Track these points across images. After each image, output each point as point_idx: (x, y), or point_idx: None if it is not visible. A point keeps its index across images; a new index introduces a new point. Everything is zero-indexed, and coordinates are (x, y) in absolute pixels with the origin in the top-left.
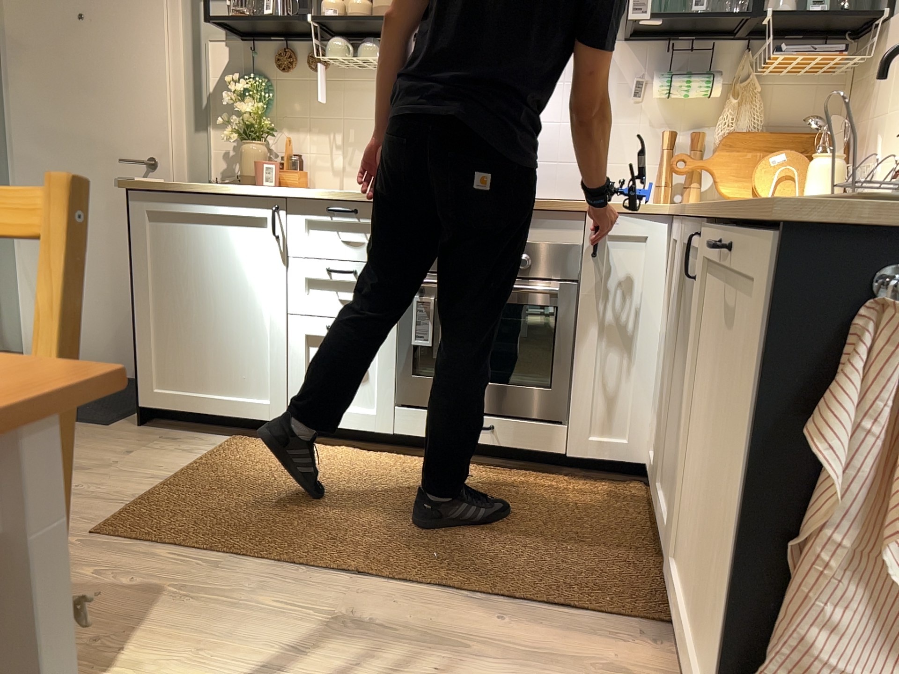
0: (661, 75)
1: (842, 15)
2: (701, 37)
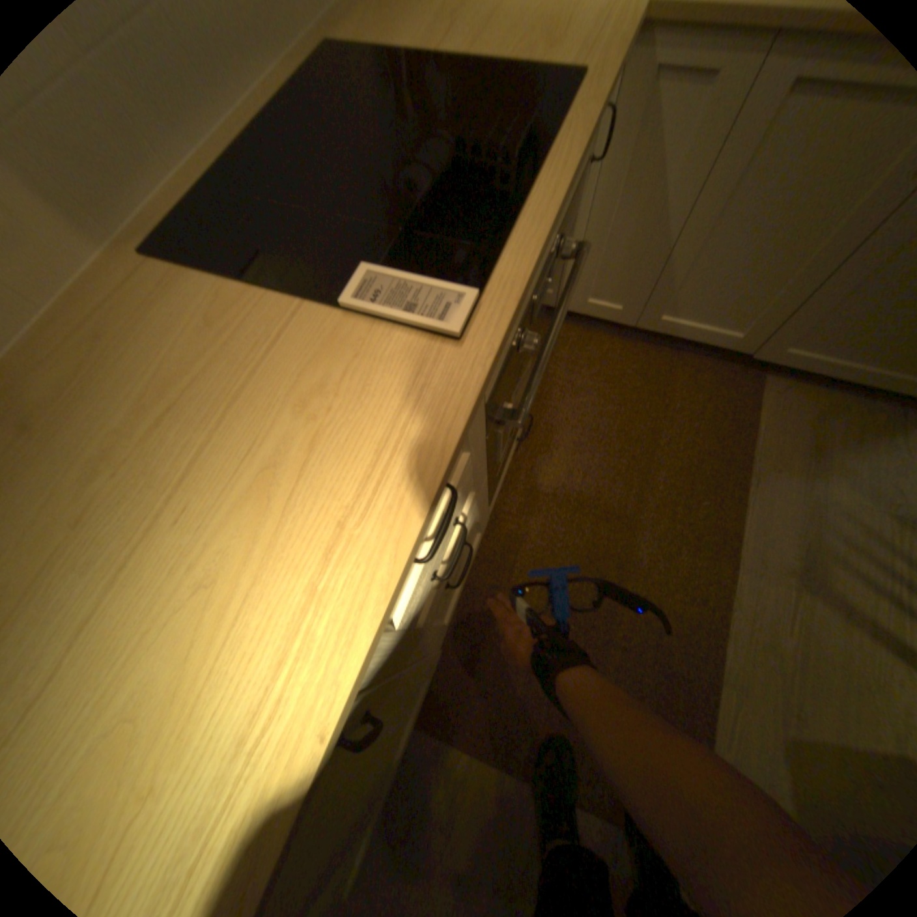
0: None
1: None
2: None
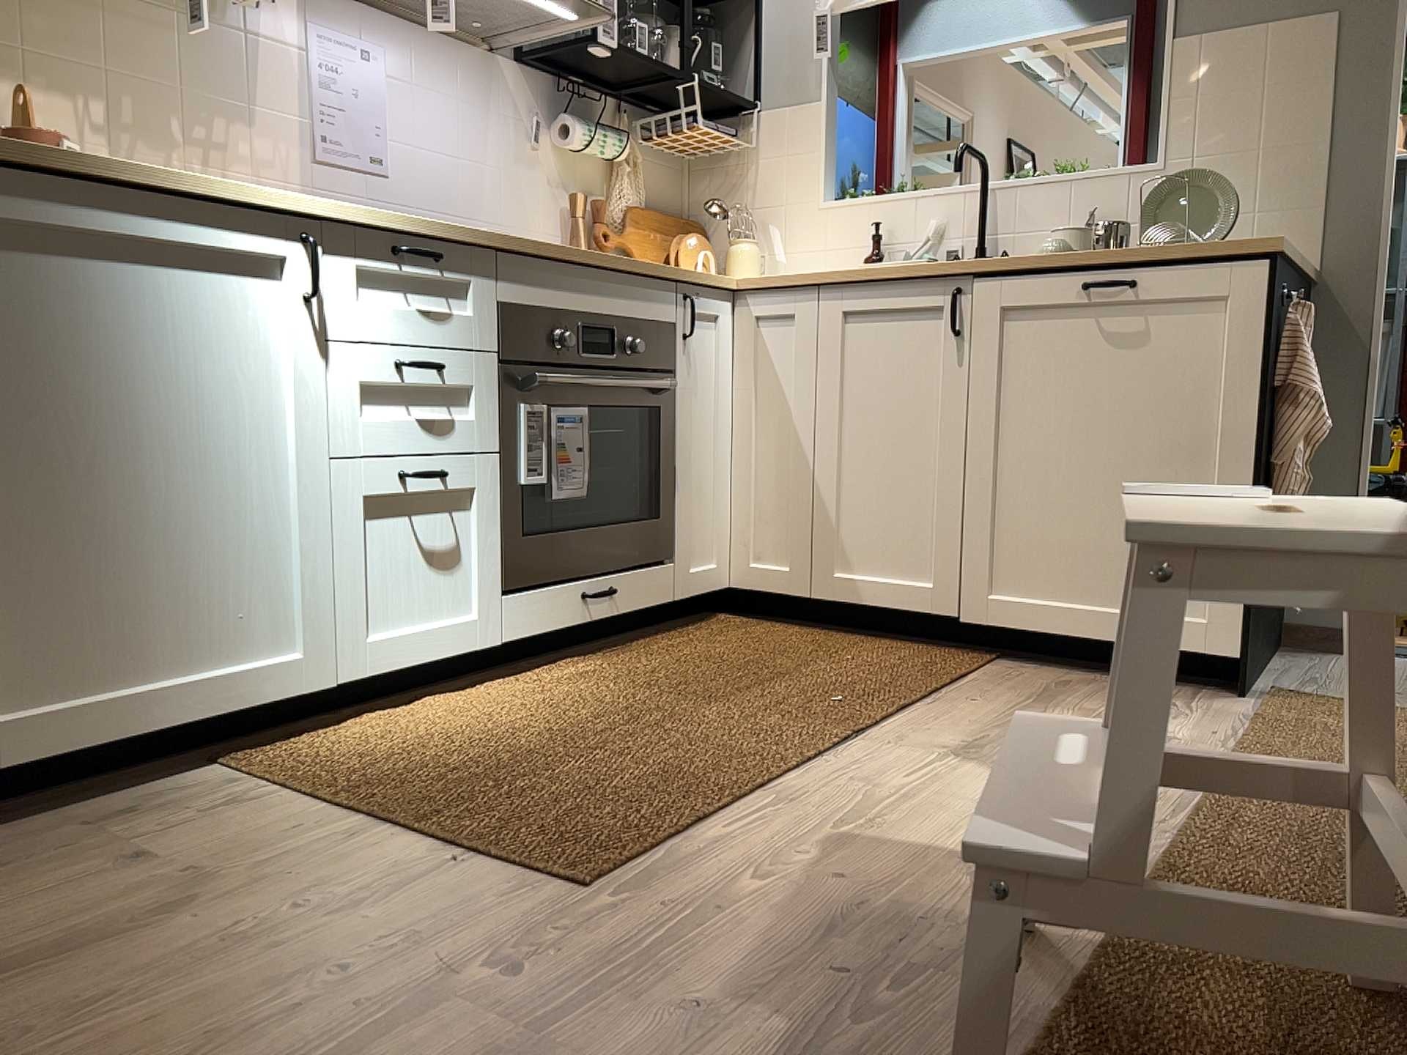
0: (583, 121)
1: (735, 98)
2: (590, 83)
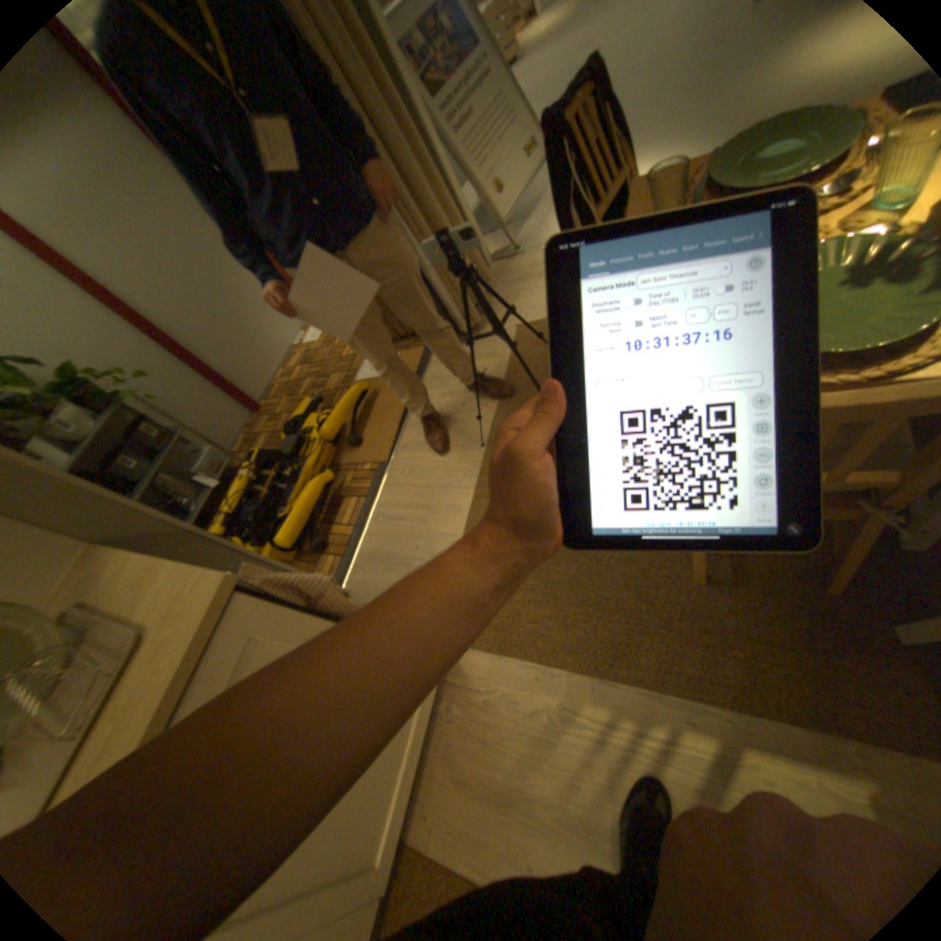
0: None
1: None
2: None
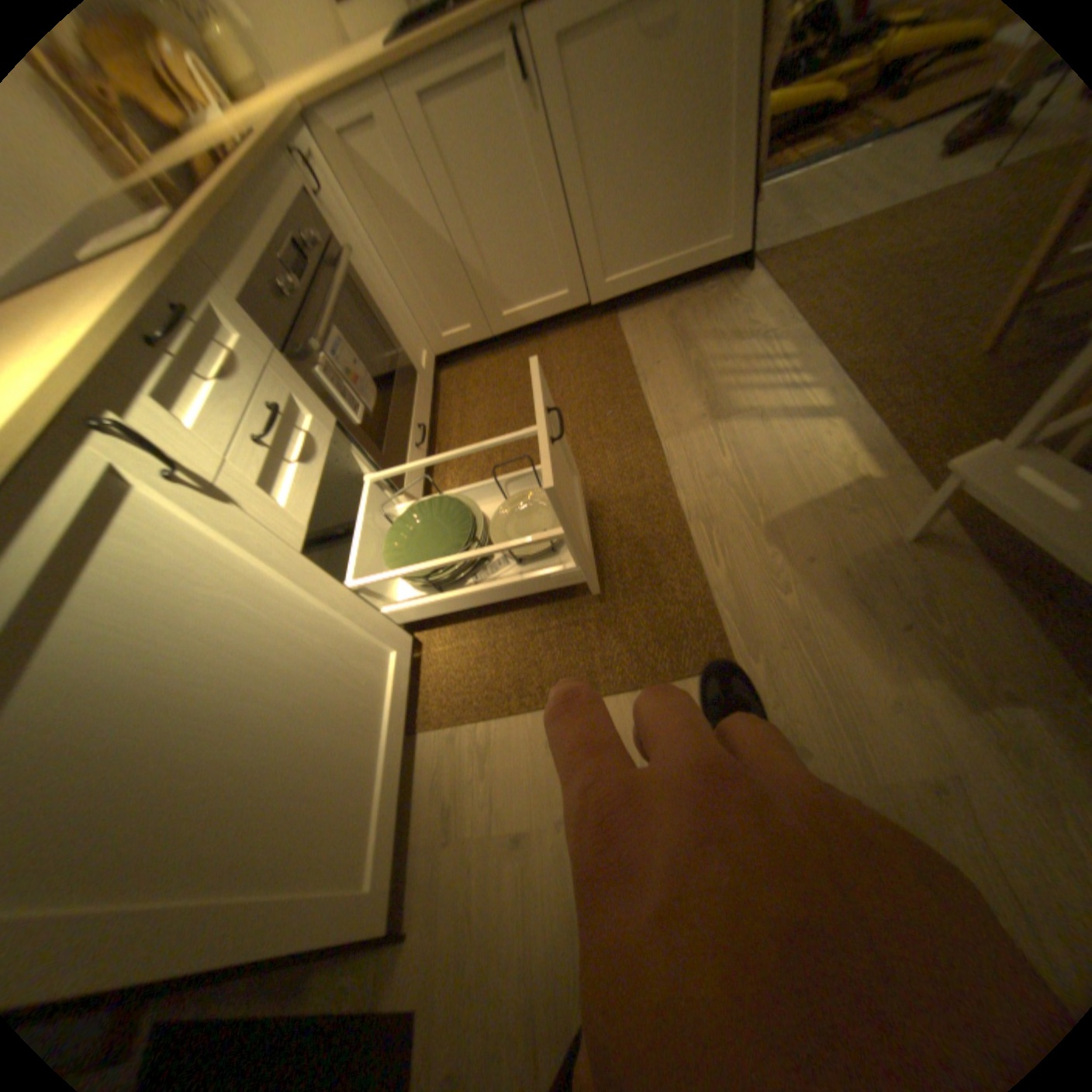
0: None
1: None
2: None
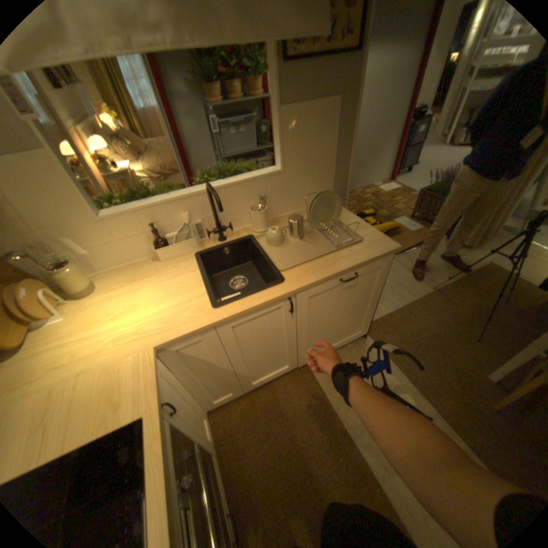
0: None
1: None
2: None
